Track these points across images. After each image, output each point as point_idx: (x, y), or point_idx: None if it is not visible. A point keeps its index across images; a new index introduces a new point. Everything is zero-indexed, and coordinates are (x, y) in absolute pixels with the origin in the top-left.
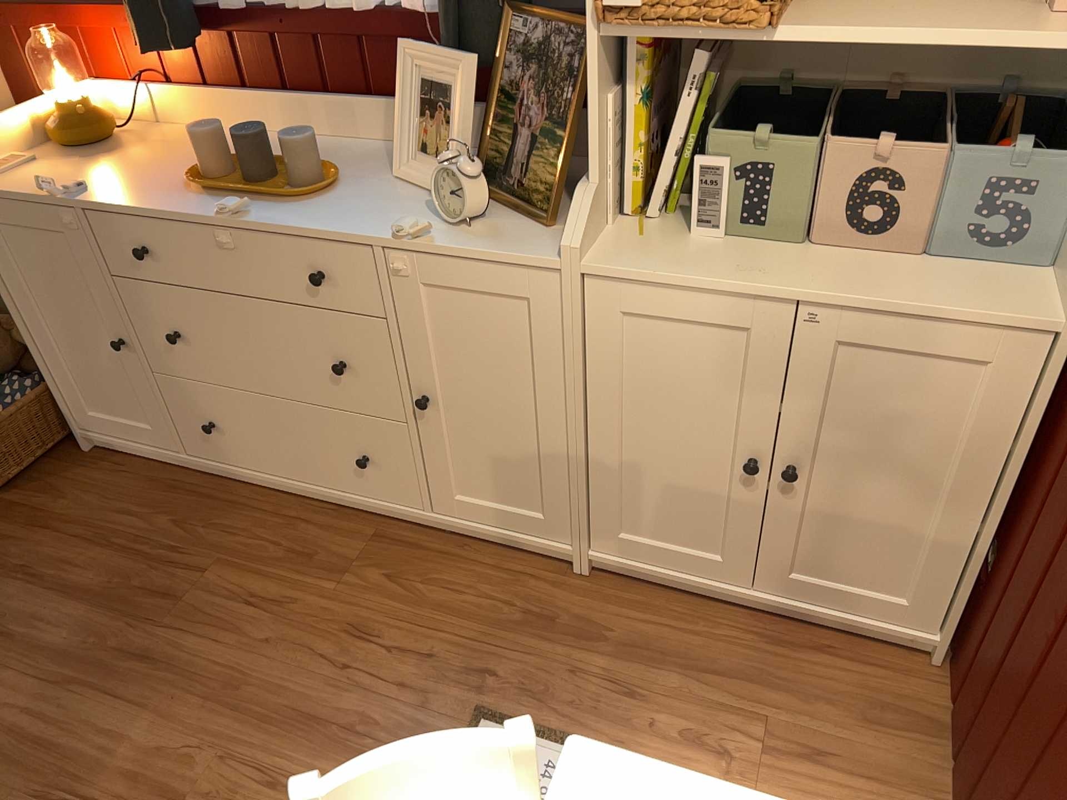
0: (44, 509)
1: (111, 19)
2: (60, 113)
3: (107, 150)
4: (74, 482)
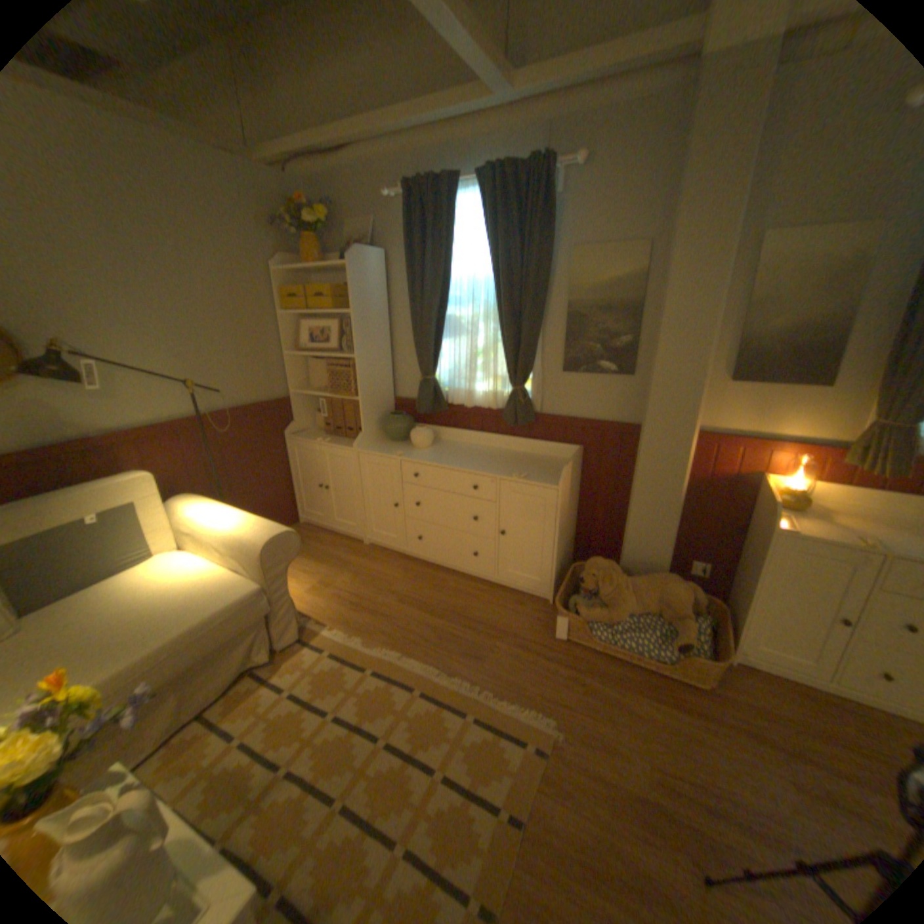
0: (754, 708)
1: (807, 451)
2: (795, 495)
3: (819, 515)
4: (750, 689)
